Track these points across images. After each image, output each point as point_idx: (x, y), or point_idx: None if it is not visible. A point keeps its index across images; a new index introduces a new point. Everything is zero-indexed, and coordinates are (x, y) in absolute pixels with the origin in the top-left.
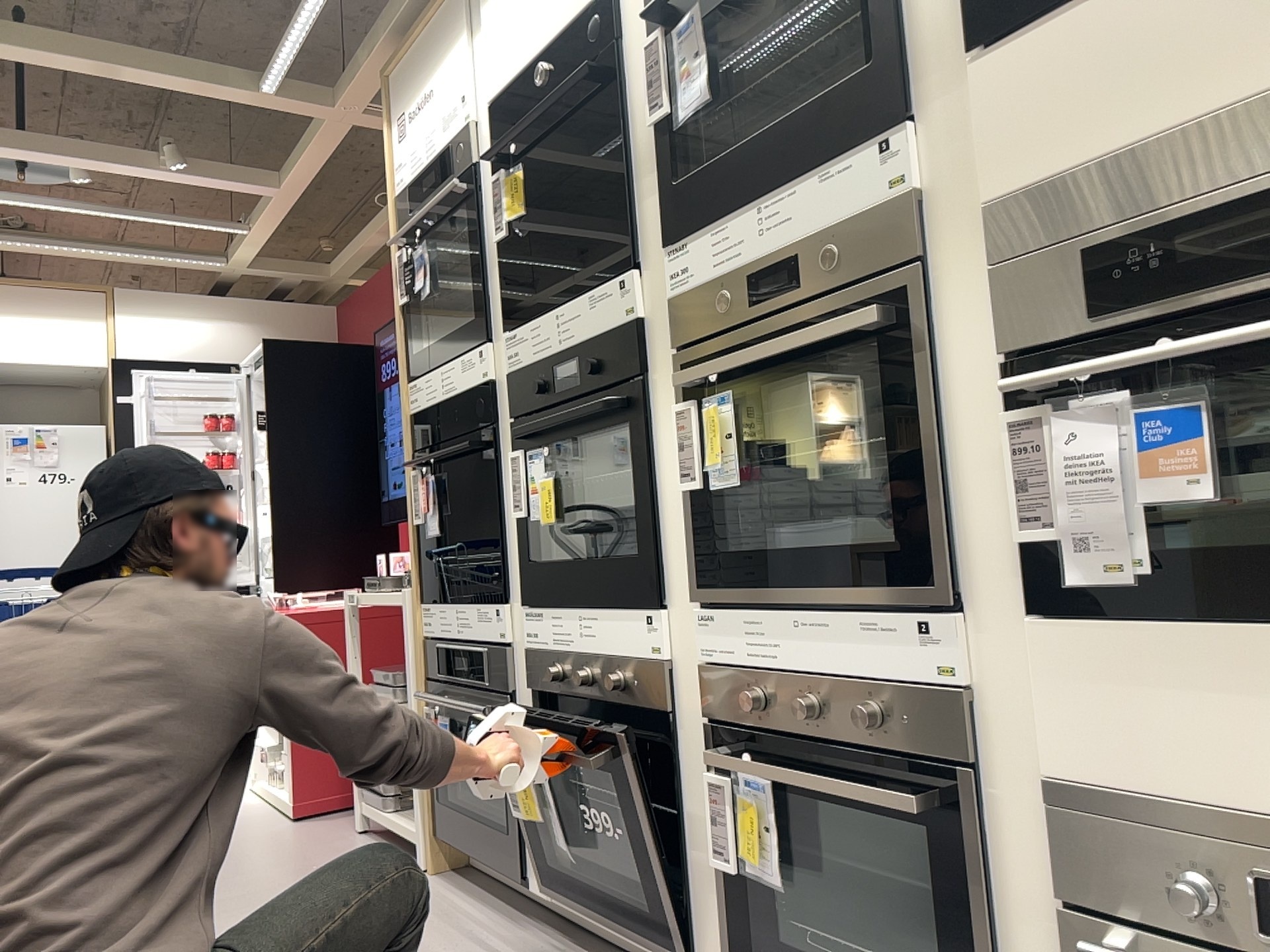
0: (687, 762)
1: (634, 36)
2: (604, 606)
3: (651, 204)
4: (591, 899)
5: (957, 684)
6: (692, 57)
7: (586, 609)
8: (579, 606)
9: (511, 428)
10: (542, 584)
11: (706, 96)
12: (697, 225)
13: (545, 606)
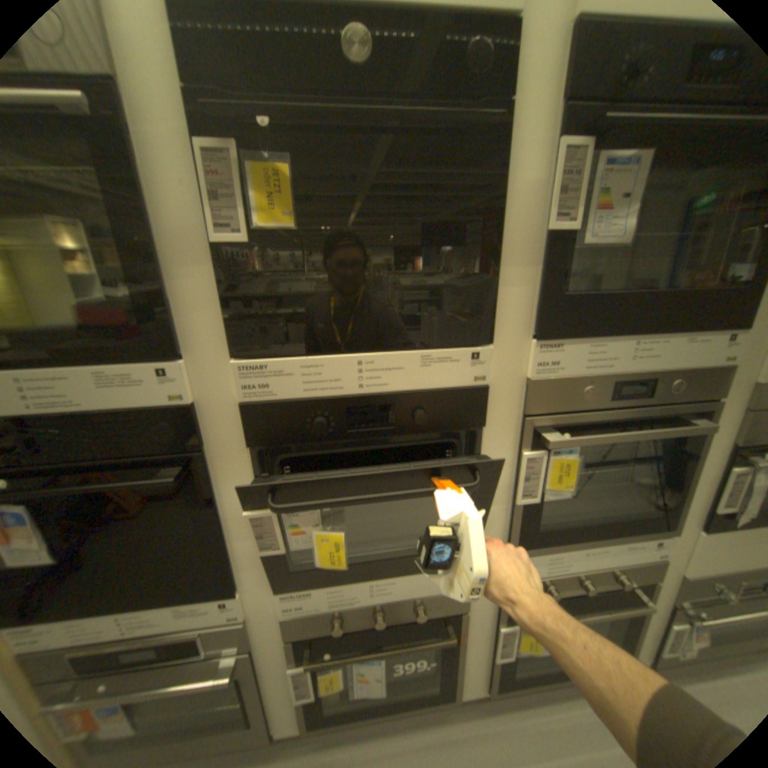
0: (470, 626)
1: (536, 108)
2: (406, 574)
3: (518, 293)
4: (363, 714)
5: (664, 560)
6: (625, 193)
7: (379, 578)
8: (371, 578)
9: (240, 452)
10: (314, 573)
11: (630, 238)
12: (579, 334)
13: (316, 586)
